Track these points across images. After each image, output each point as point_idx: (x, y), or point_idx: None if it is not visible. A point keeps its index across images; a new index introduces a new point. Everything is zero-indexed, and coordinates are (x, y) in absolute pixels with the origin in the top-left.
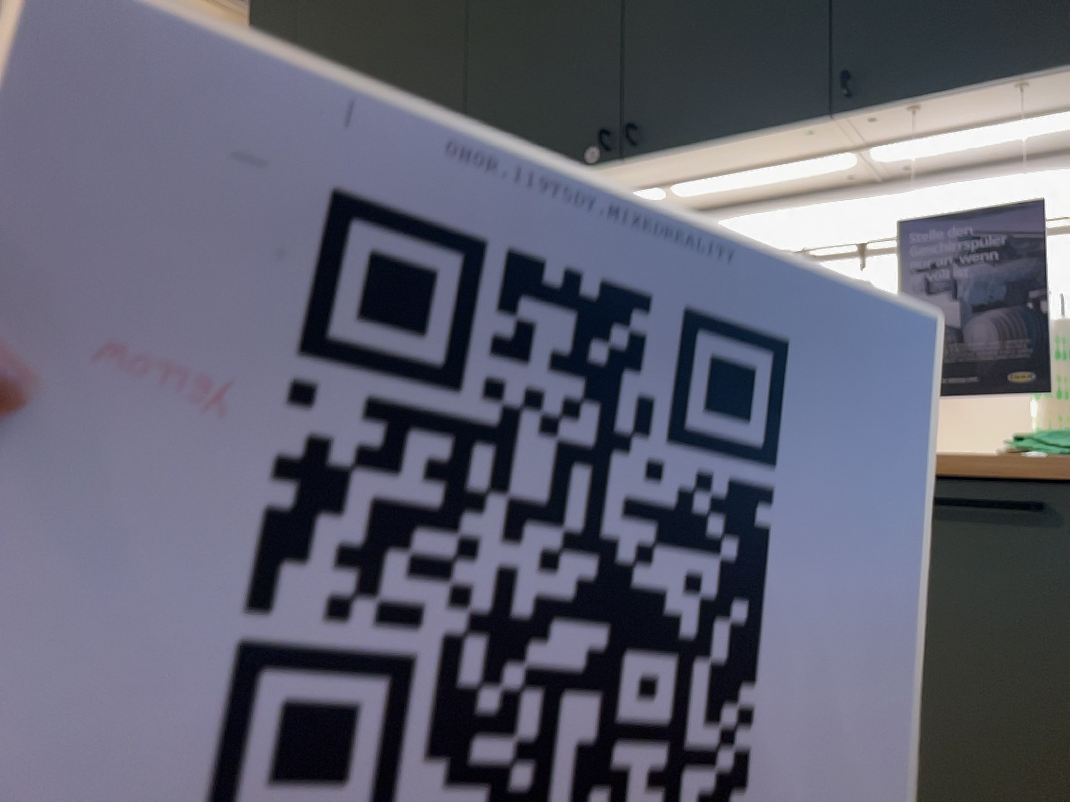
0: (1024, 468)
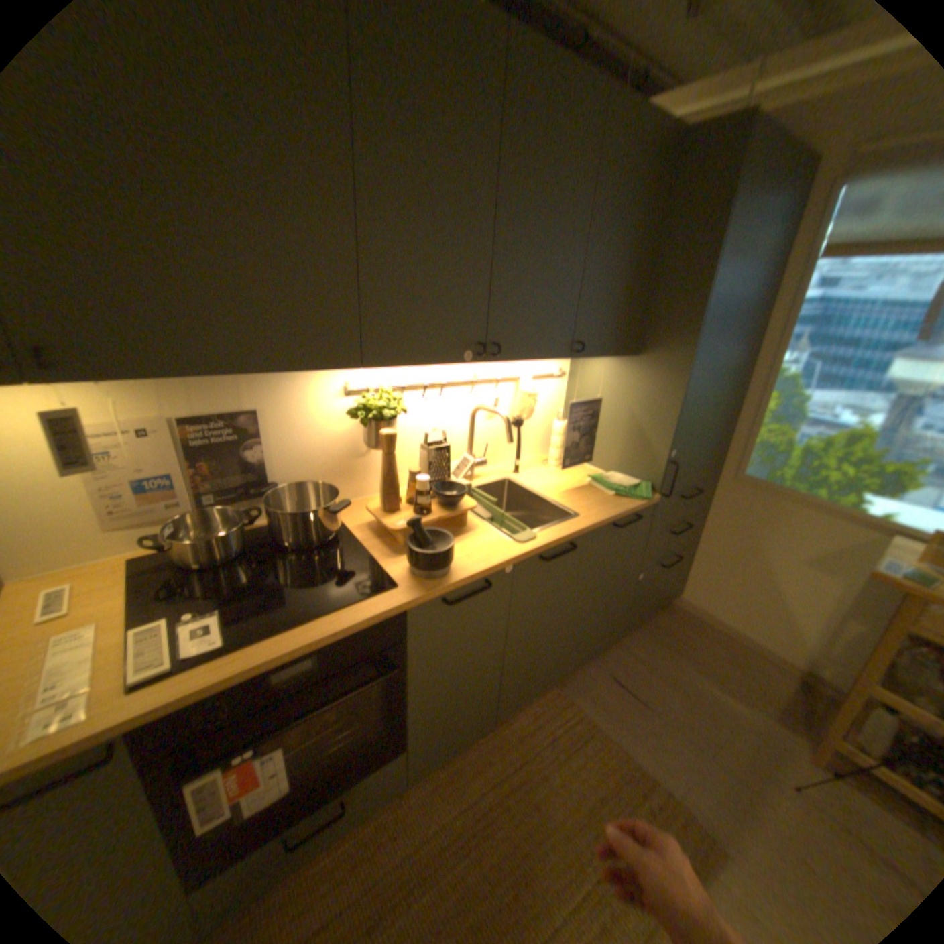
0: (639, 509)
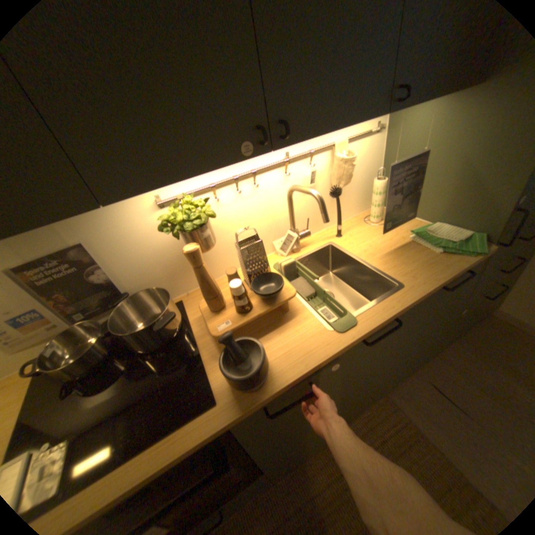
0: (474, 266)
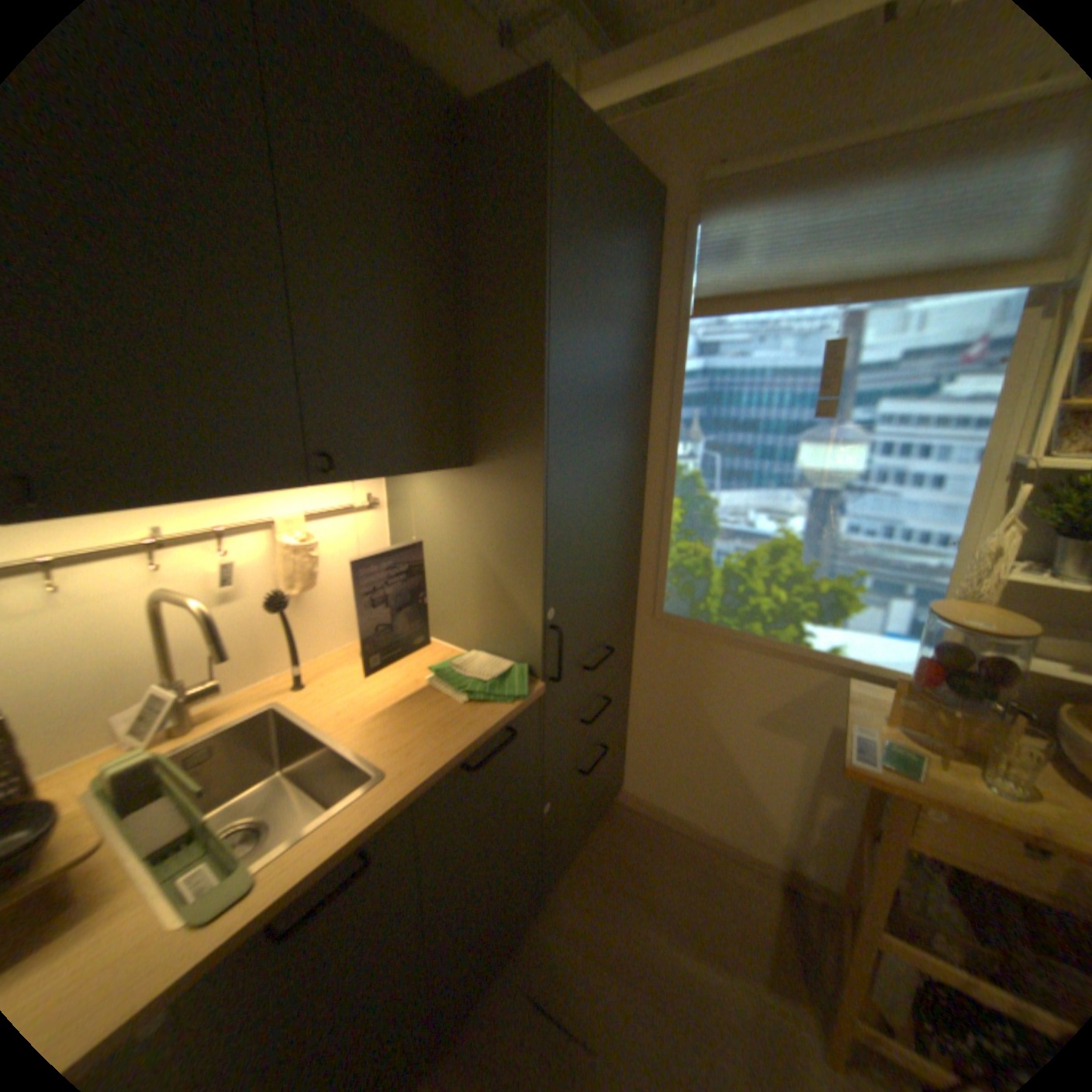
0: (507, 721)
